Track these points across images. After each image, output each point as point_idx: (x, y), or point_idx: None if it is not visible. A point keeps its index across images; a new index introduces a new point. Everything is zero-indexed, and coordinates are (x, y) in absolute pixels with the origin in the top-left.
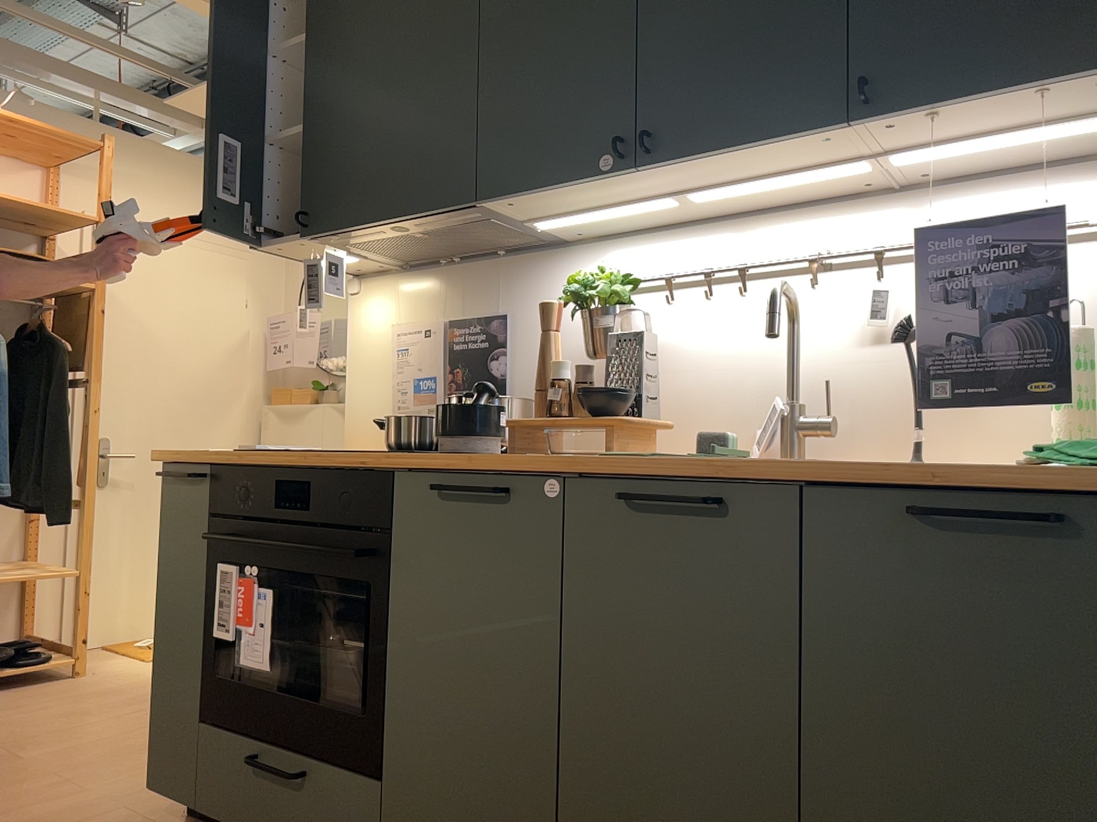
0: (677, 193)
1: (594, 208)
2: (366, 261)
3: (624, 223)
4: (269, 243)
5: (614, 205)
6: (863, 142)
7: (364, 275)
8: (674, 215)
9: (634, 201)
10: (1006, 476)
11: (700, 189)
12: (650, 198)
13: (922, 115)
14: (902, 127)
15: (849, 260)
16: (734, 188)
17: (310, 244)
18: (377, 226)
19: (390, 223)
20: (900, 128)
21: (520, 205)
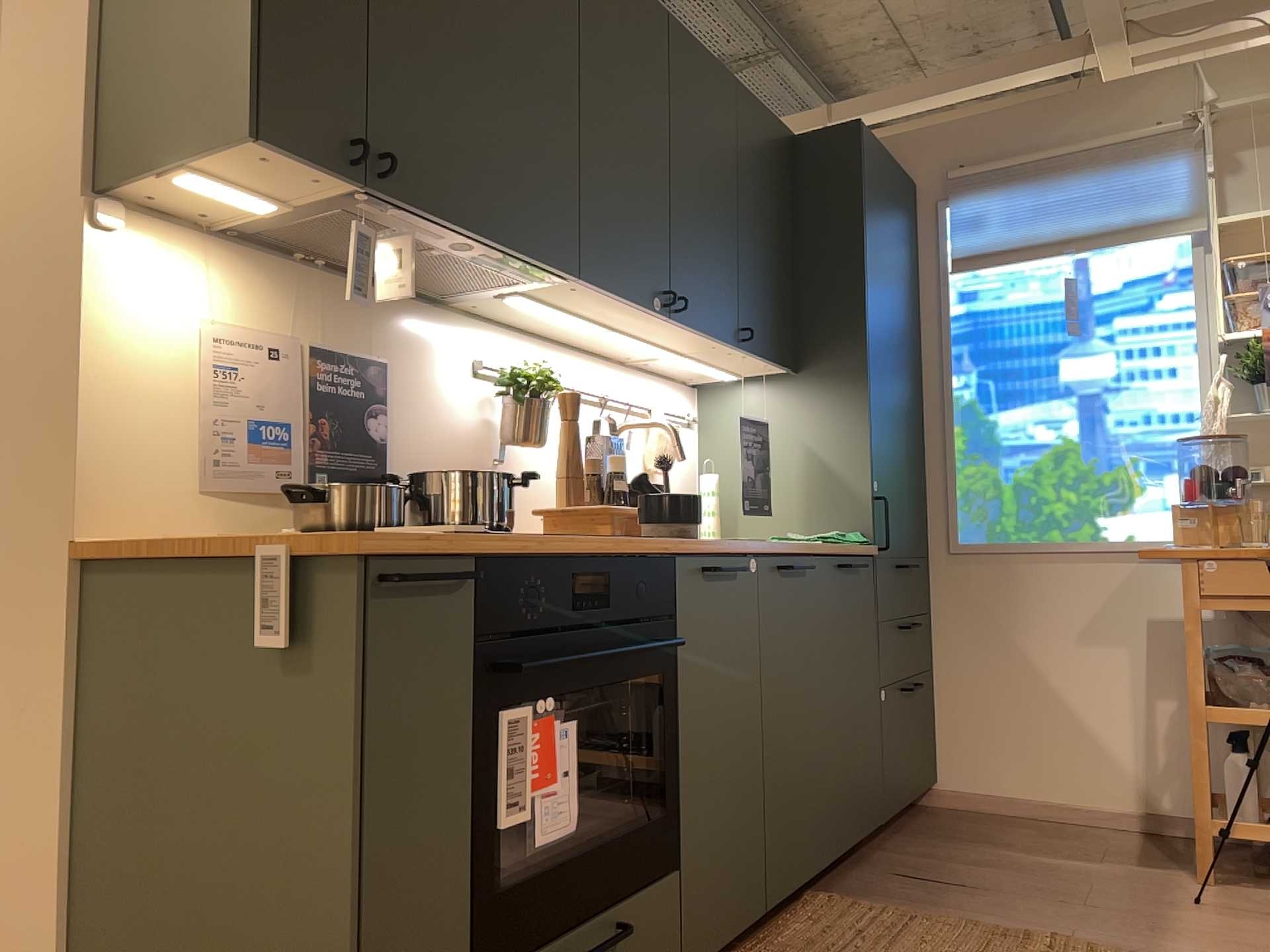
0: (614, 328)
1: (569, 310)
2: (243, 212)
3: (512, 314)
4: (286, 151)
5: (581, 315)
6: (711, 351)
7: (123, 201)
8: (546, 325)
9: (593, 319)
10: (847, 549)
11: (625, 331)
12: (602, 322)
13: (747, 354)
14: (730, 353)
15: (612, 402)
16: (634, 339)
17: (321, 185)
18: (465, 235)
19: (483, 242)
20: (730, 353)
21: (565, 289)
